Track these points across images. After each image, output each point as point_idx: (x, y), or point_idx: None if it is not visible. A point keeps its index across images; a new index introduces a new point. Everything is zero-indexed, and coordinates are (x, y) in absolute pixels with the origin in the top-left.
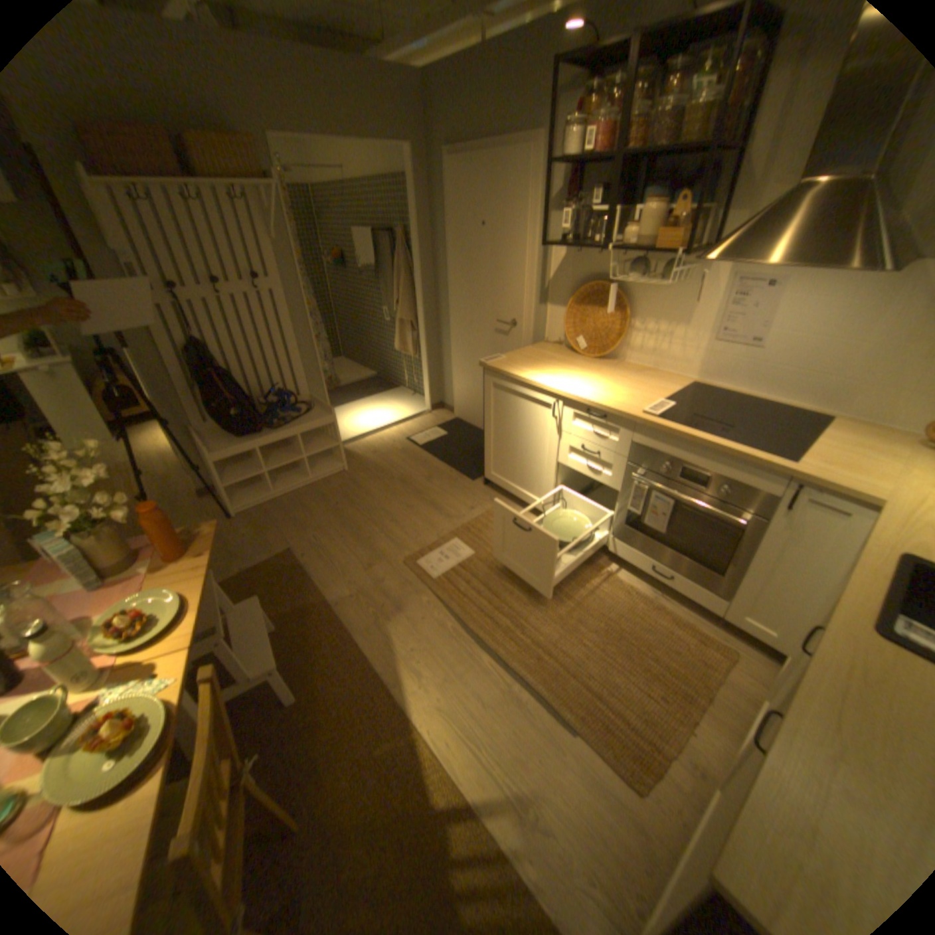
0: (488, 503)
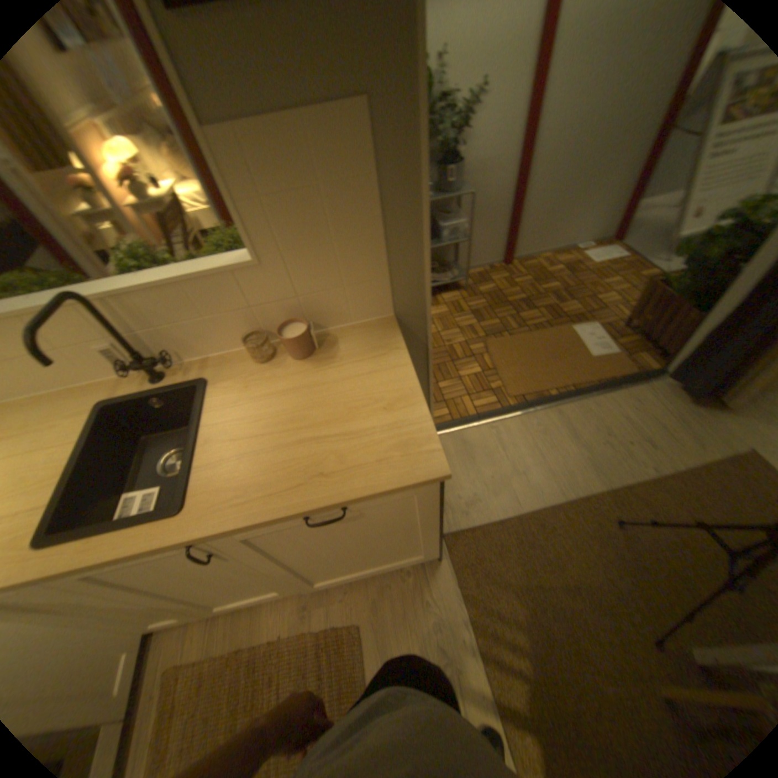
0: None
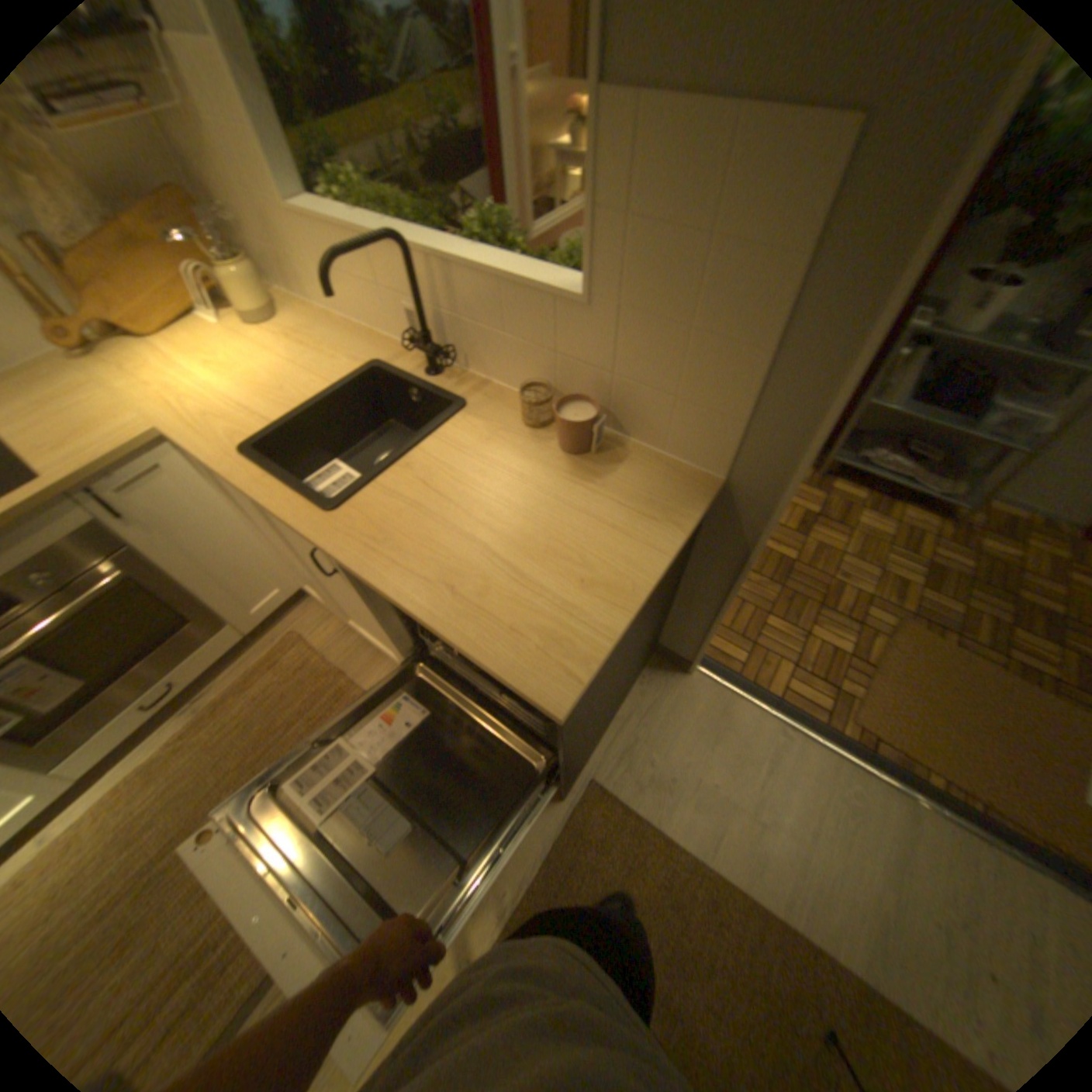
0: None
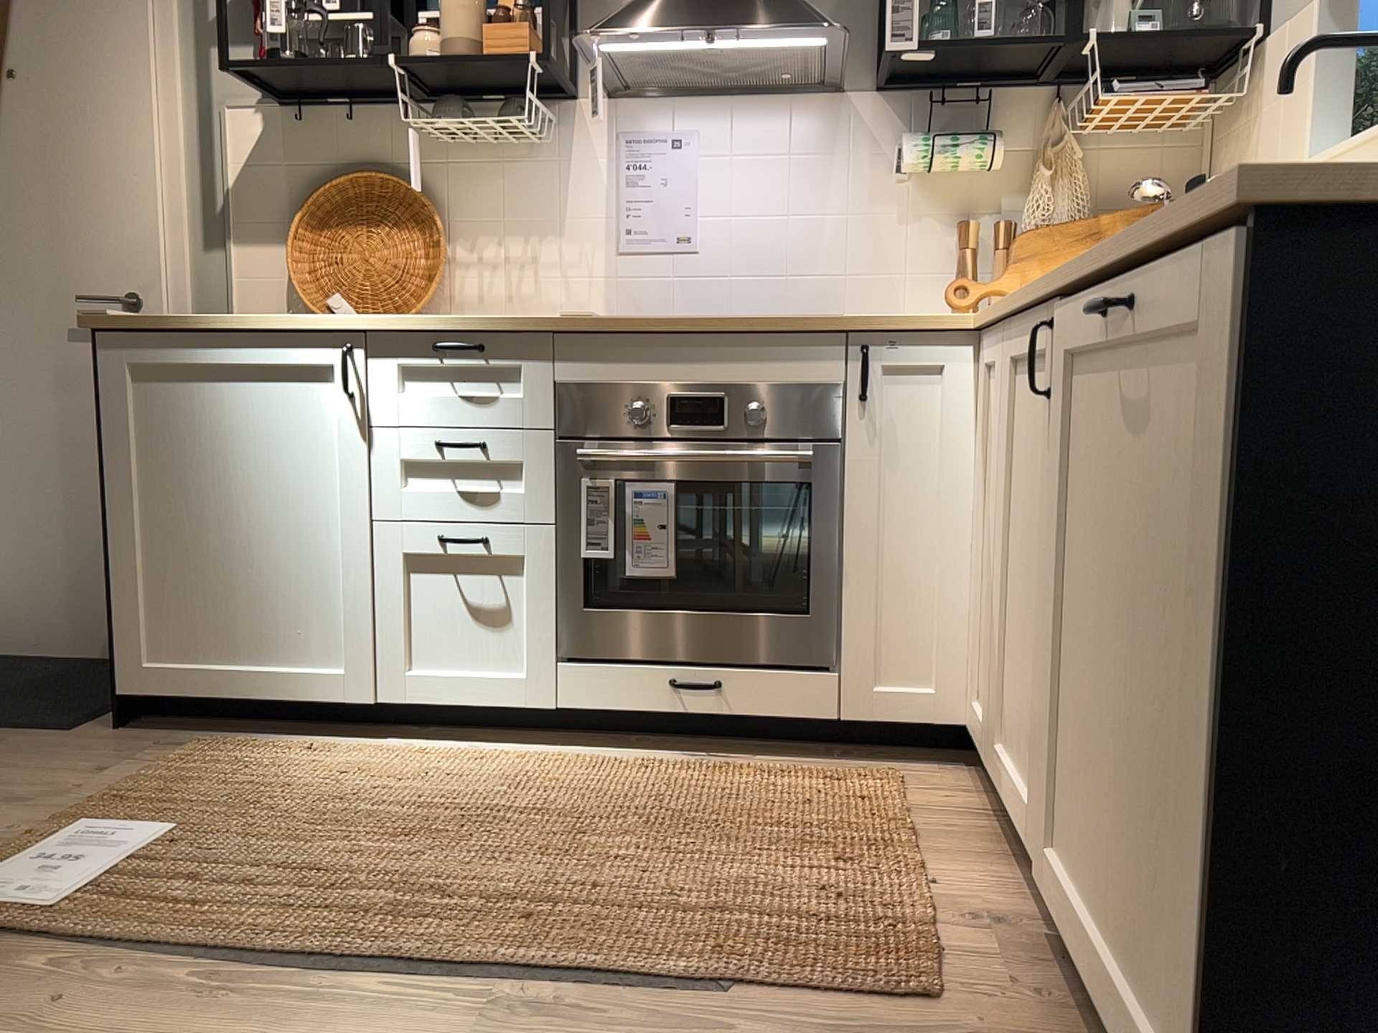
0: (157, 752)
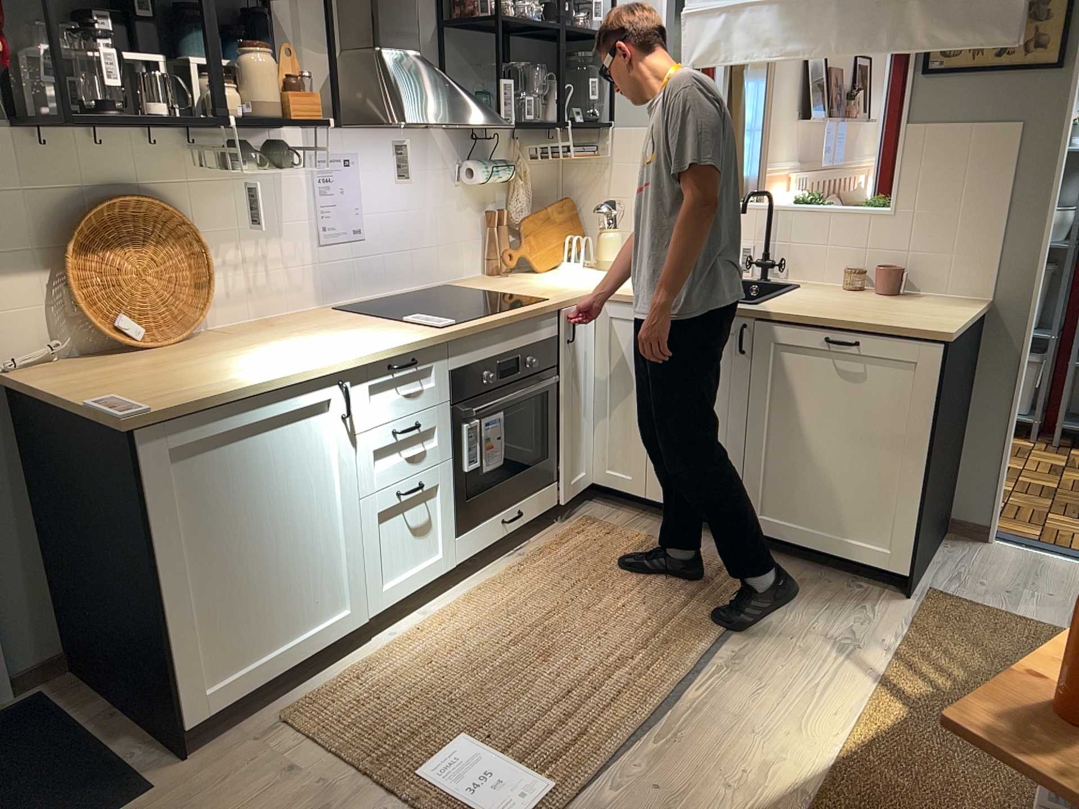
0: (274, 741)
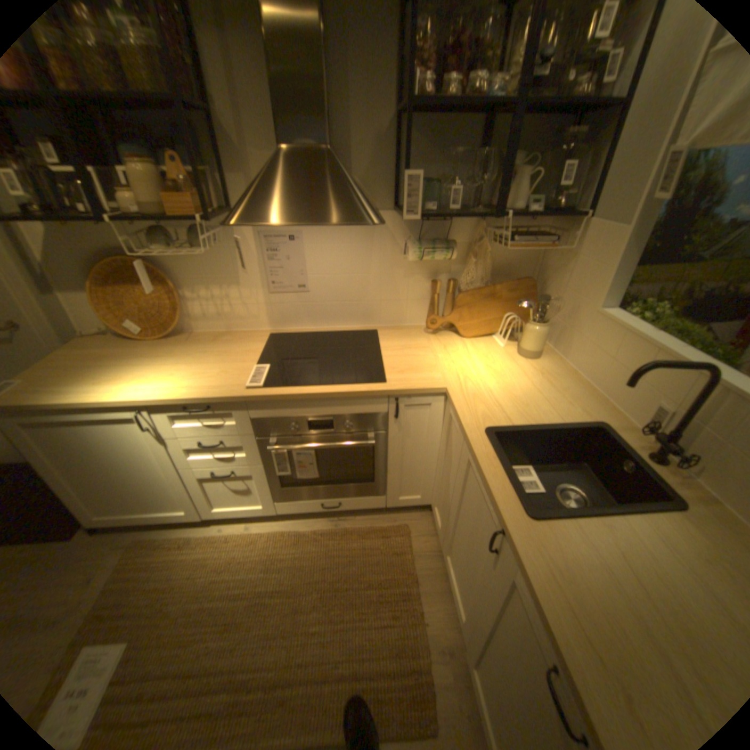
0: (111, 554)
